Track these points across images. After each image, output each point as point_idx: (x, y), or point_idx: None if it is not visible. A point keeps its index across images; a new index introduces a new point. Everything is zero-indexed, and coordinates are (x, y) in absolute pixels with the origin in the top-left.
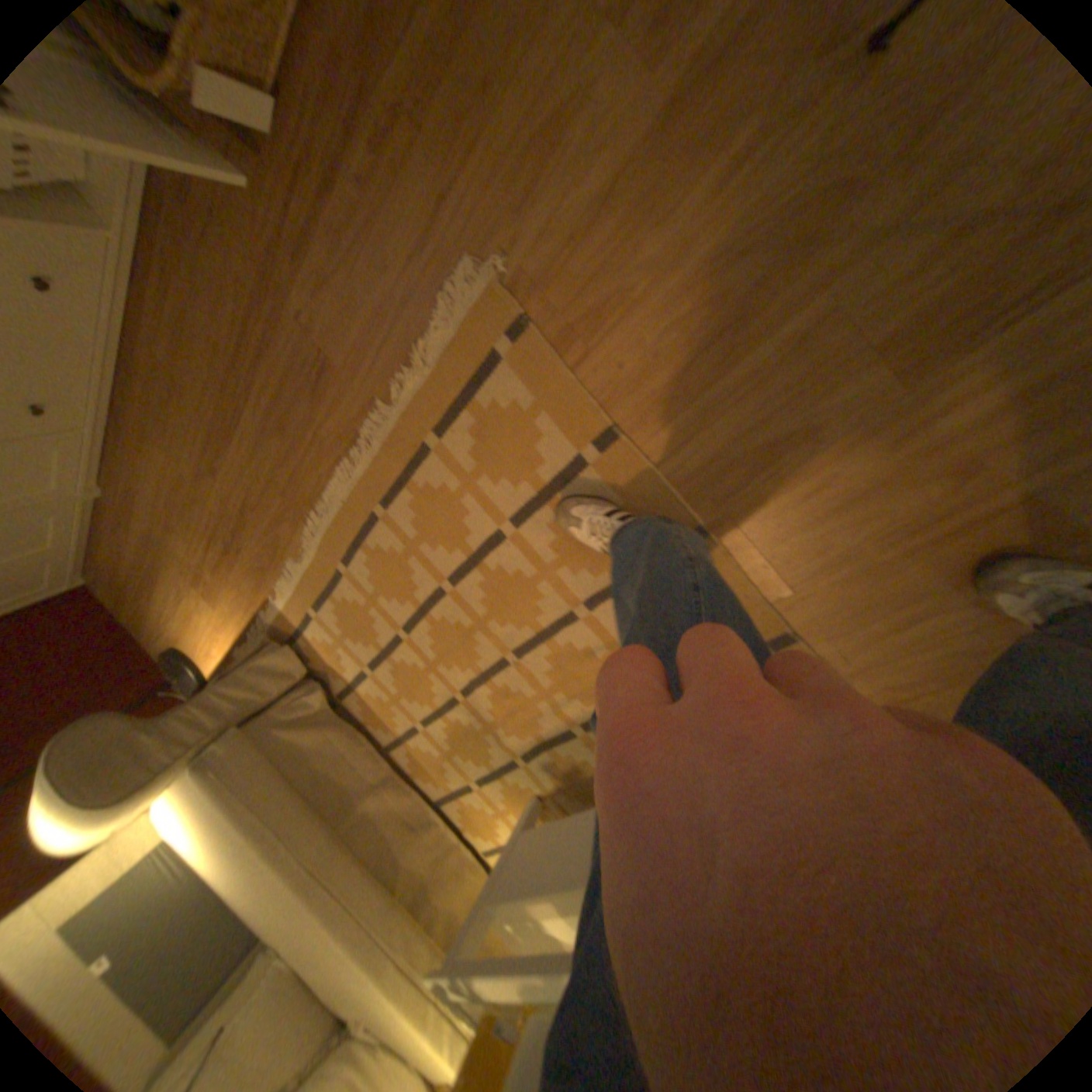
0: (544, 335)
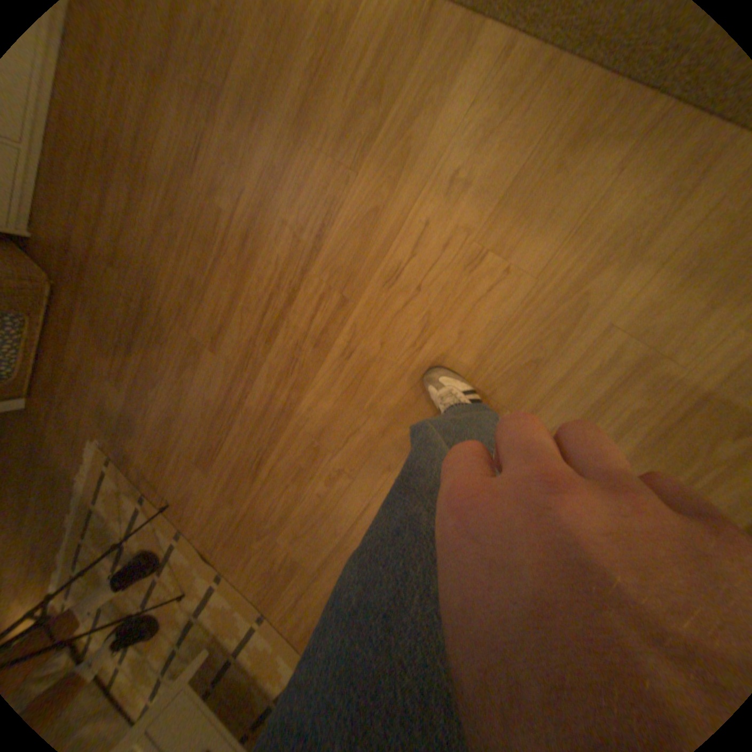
0: (110, 464)
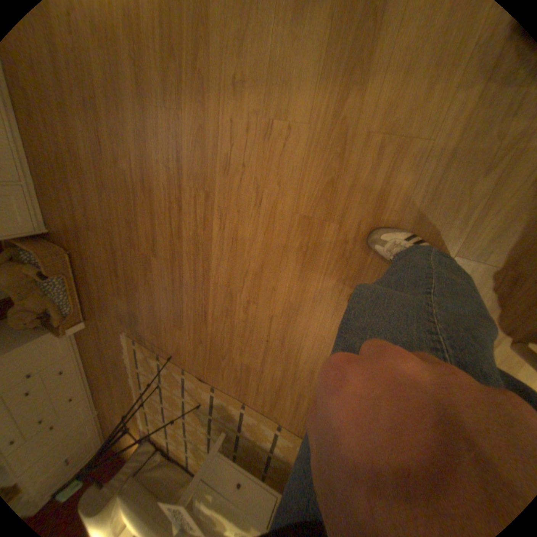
0: (134, 343)
